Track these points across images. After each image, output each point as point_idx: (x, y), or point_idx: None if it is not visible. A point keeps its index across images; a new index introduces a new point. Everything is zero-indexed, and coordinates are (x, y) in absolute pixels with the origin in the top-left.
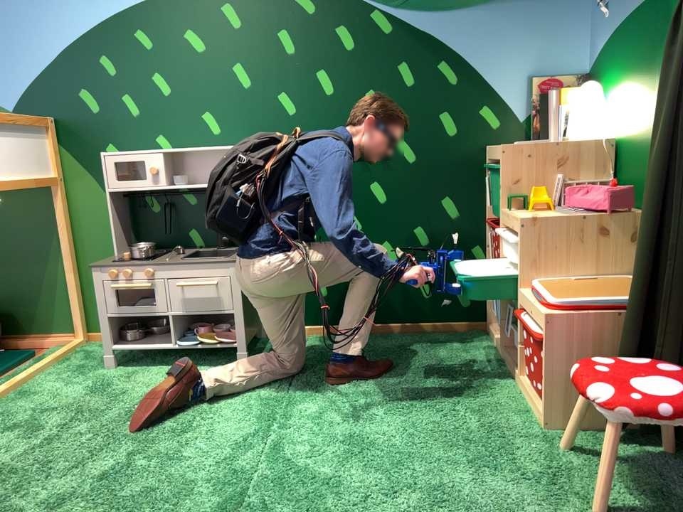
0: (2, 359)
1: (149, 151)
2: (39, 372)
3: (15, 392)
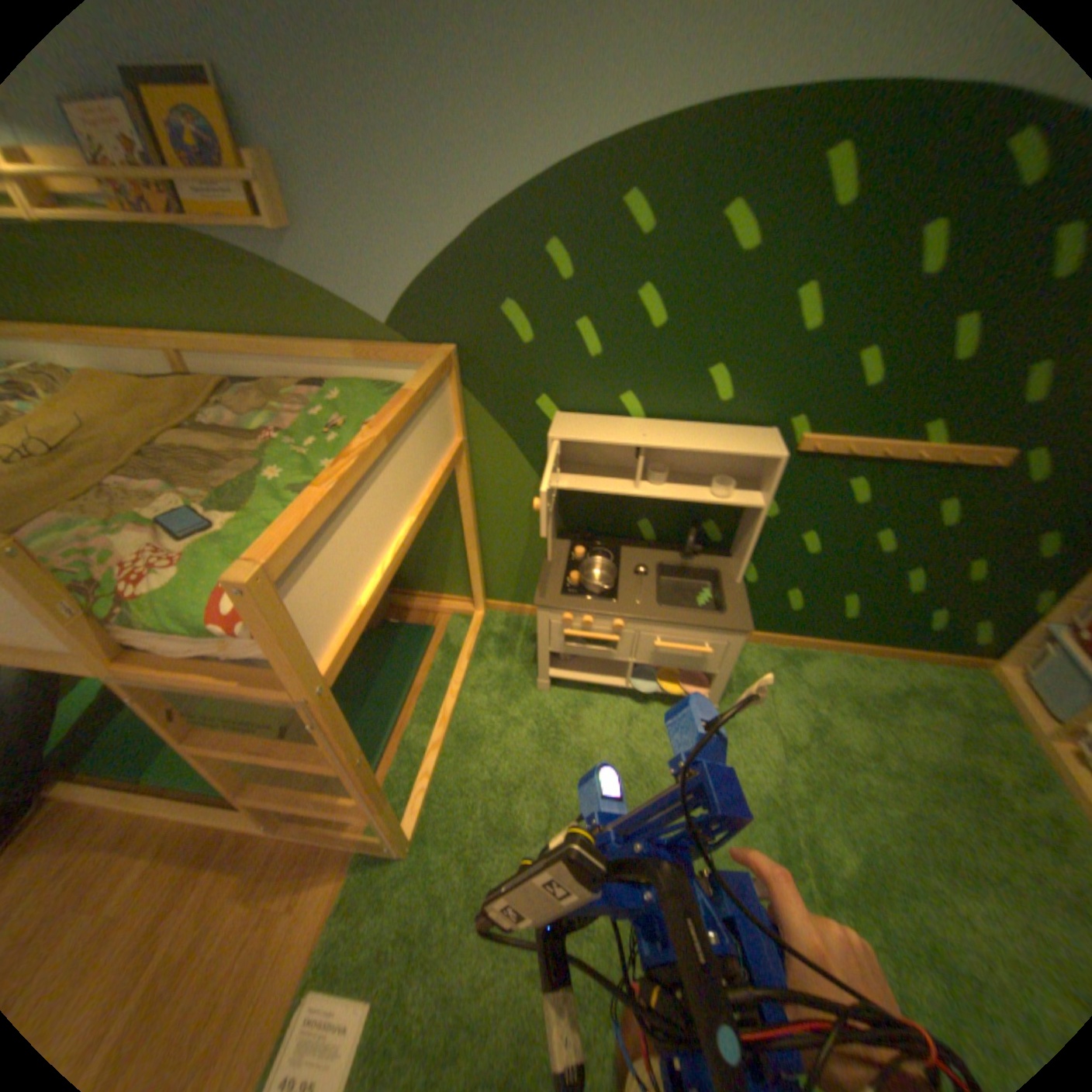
0: (404, 643)
1: (610, 422)
2: (461, 686)
3: (451, 730)
